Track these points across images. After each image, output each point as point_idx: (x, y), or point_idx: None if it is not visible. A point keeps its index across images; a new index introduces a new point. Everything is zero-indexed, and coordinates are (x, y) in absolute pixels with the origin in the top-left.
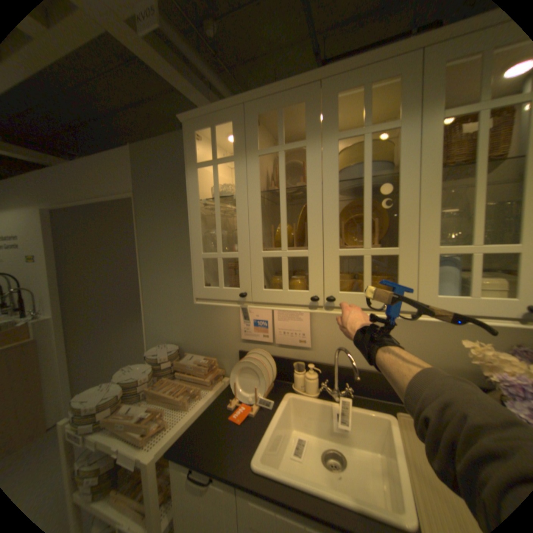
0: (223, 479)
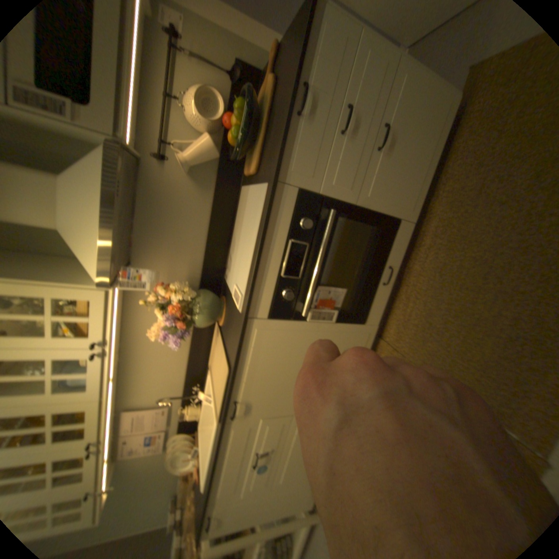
0: (203, 510)
